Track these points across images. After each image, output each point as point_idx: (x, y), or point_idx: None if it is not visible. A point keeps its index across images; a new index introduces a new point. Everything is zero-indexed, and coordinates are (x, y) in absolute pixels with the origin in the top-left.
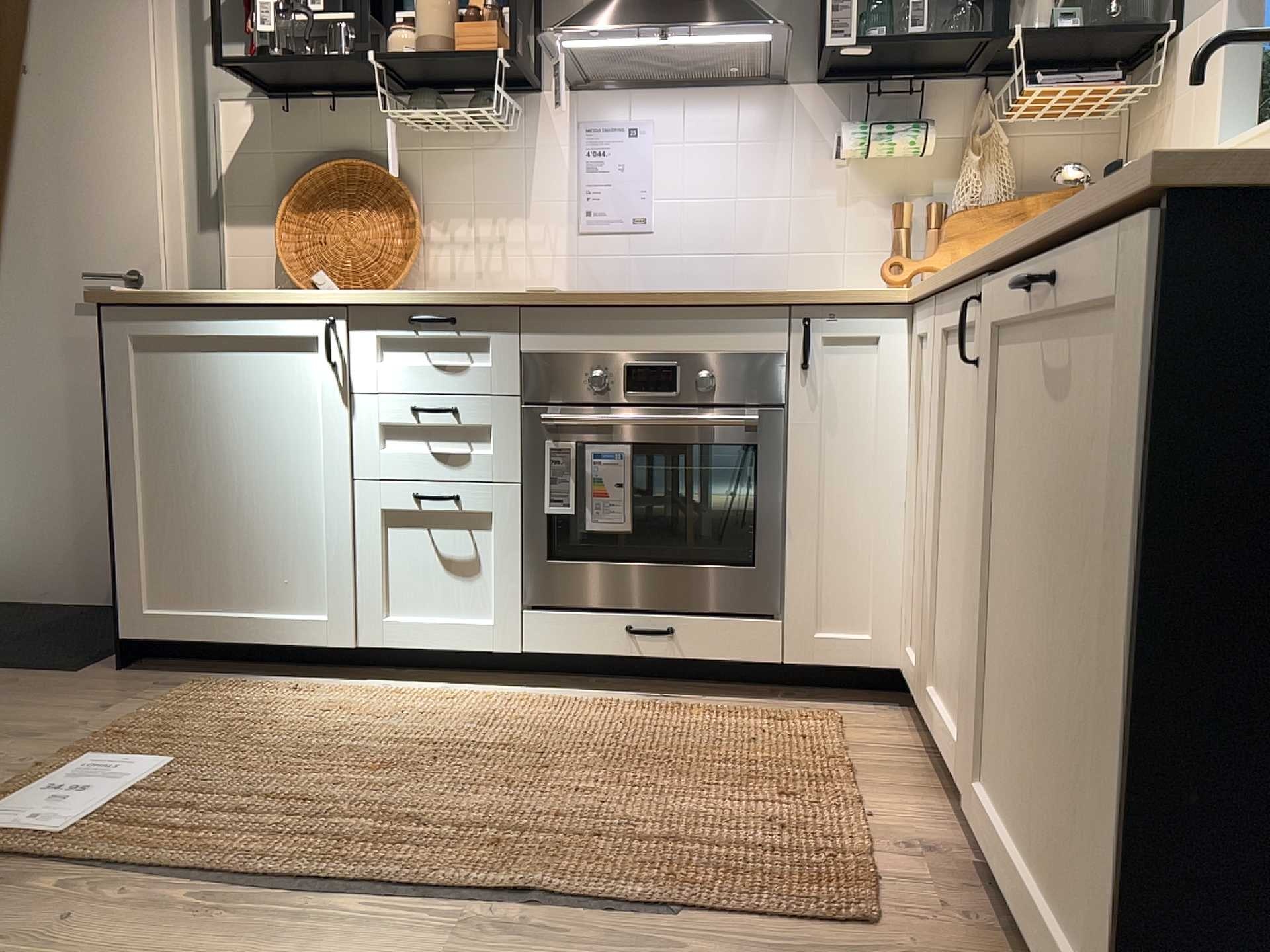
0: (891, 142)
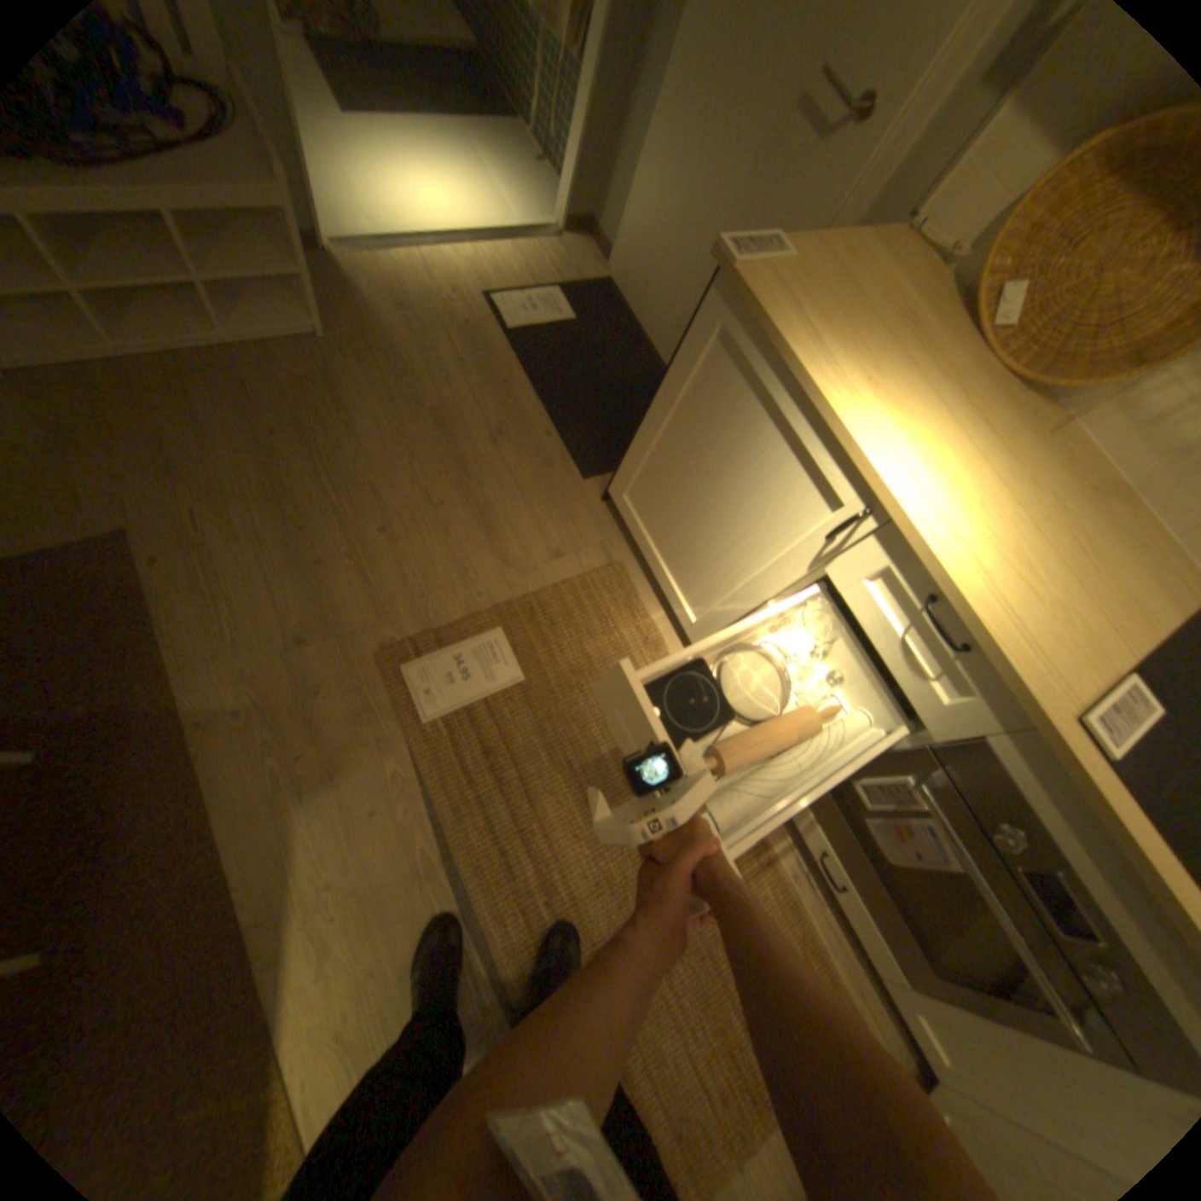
0: None
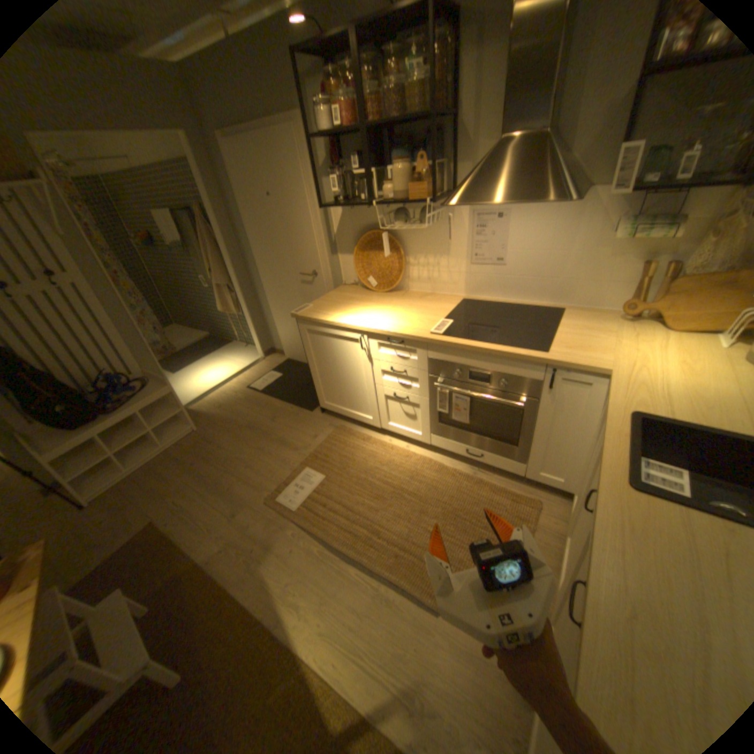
0: (651, 233)
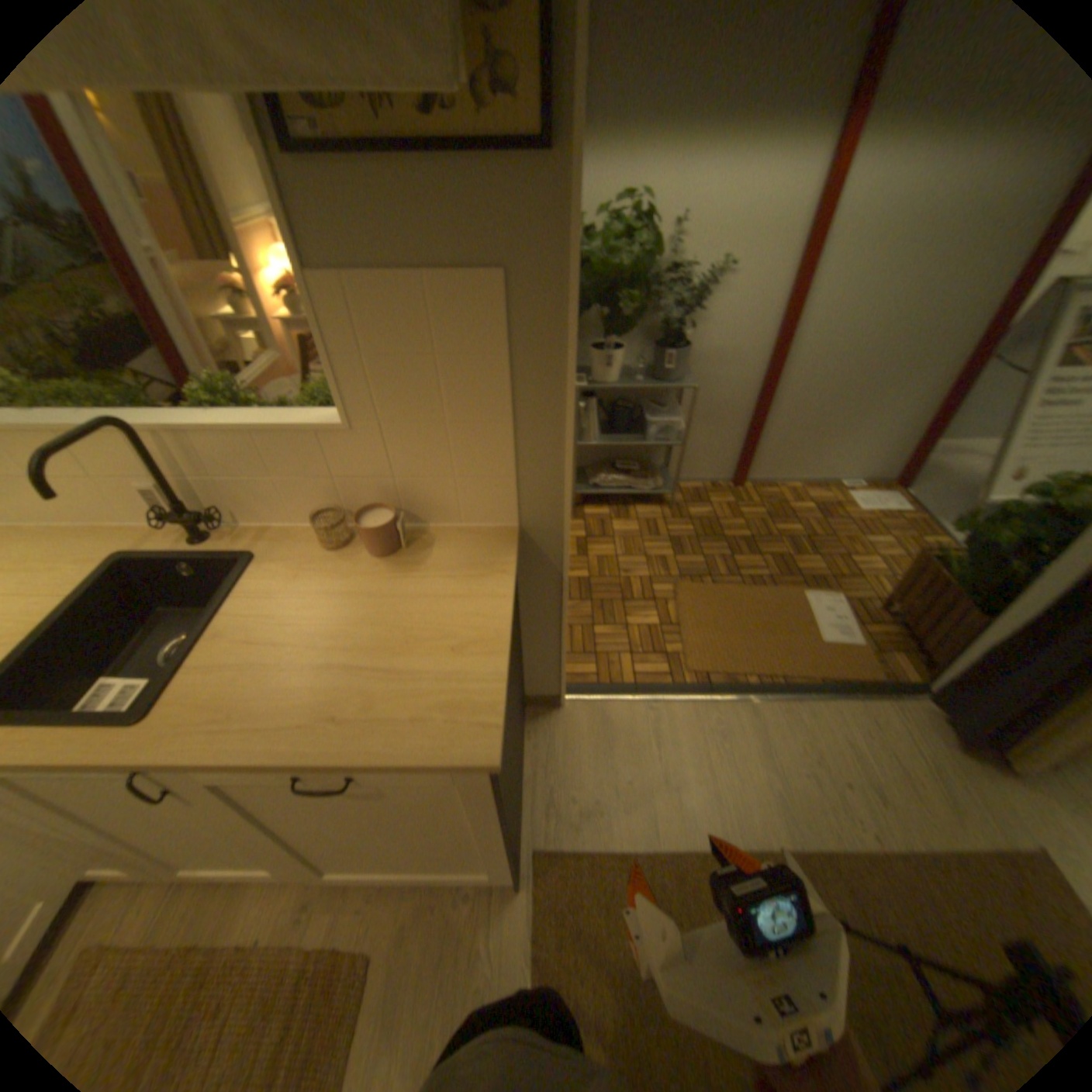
0: None
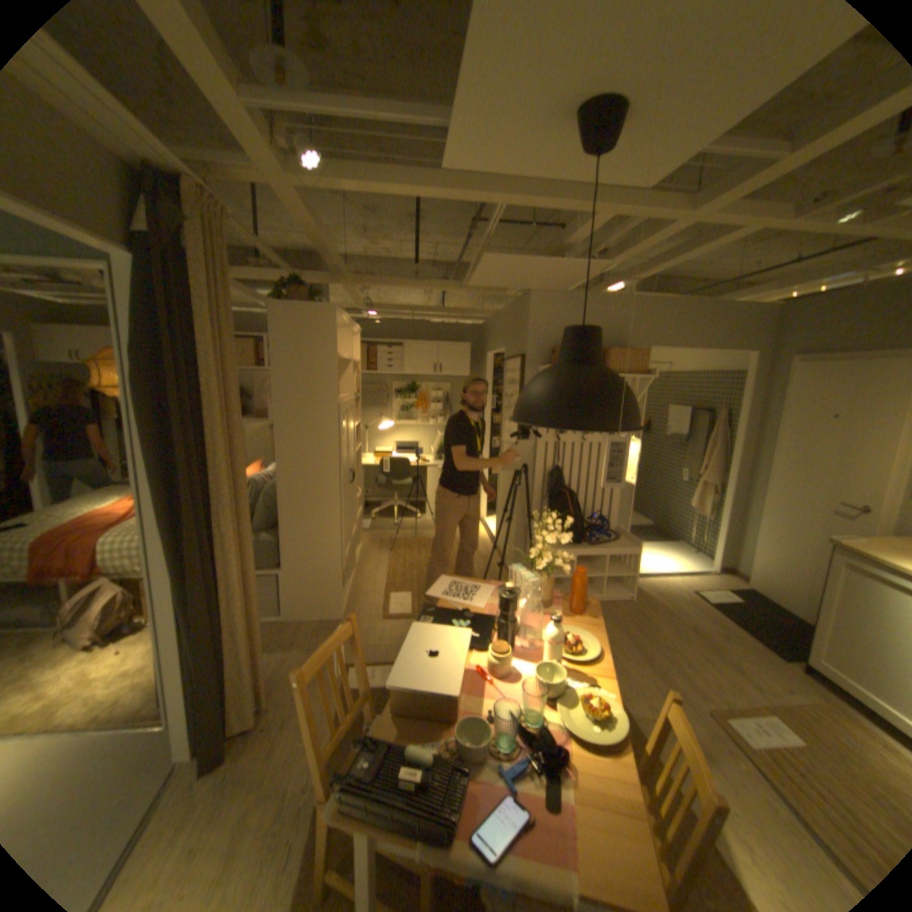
0: None
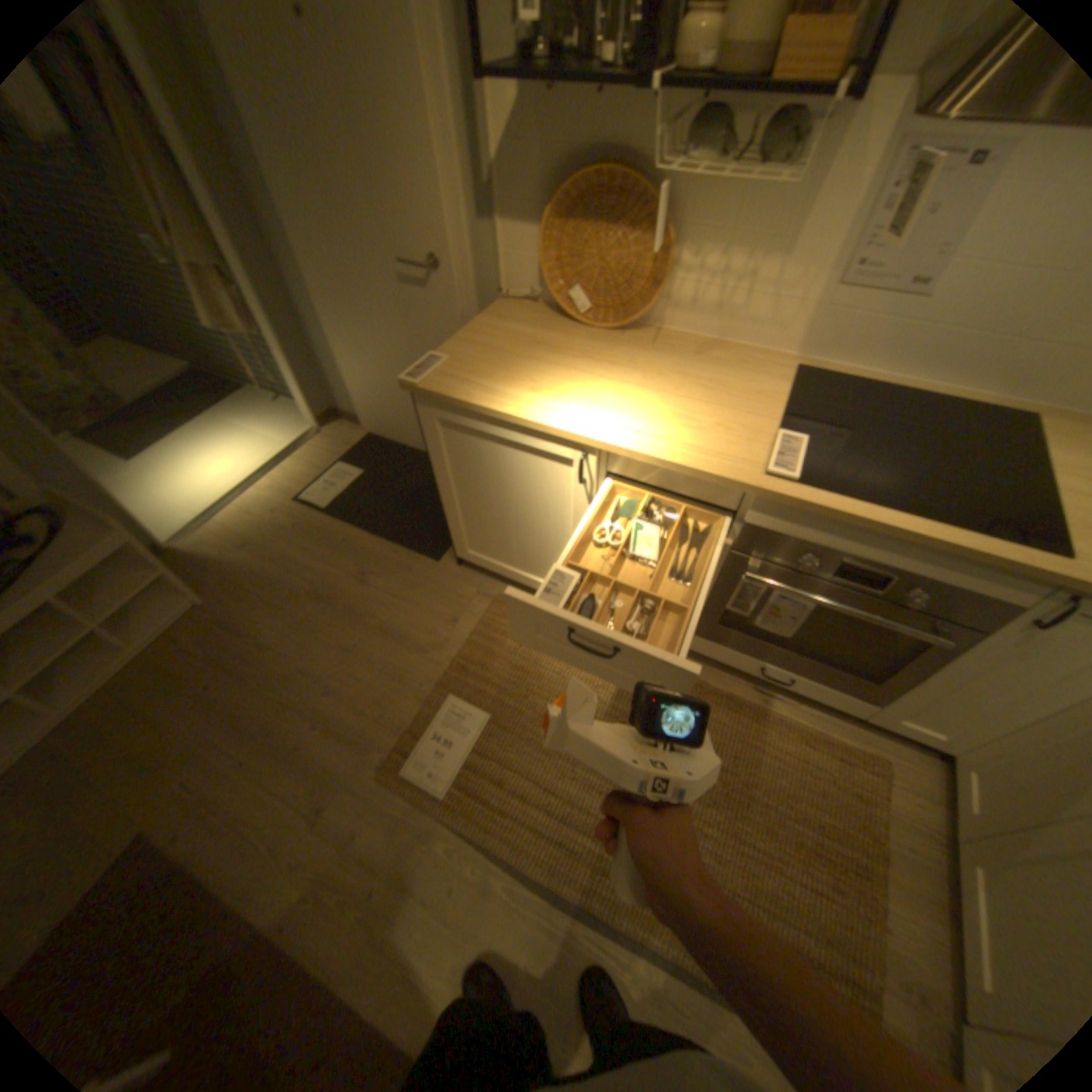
0: None
